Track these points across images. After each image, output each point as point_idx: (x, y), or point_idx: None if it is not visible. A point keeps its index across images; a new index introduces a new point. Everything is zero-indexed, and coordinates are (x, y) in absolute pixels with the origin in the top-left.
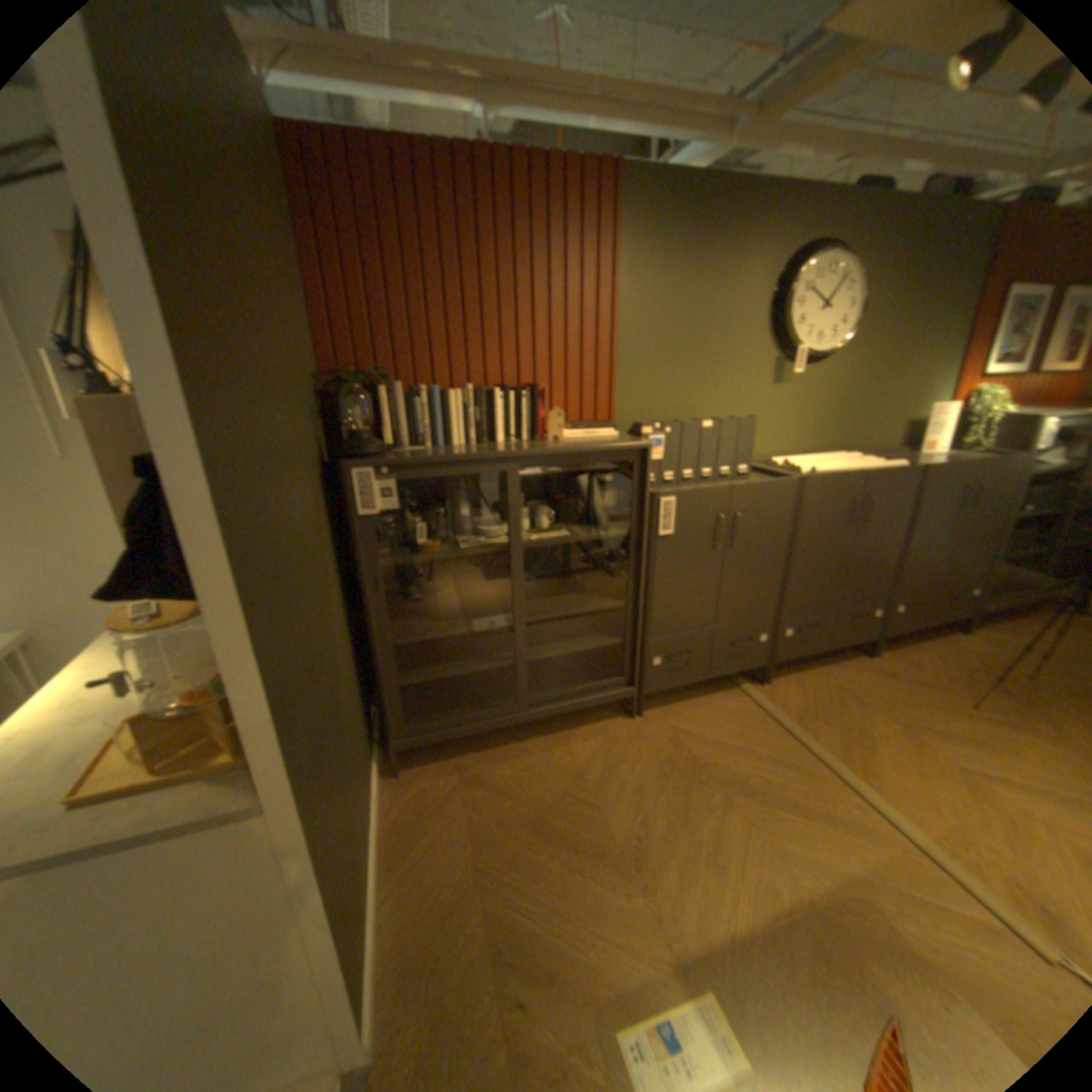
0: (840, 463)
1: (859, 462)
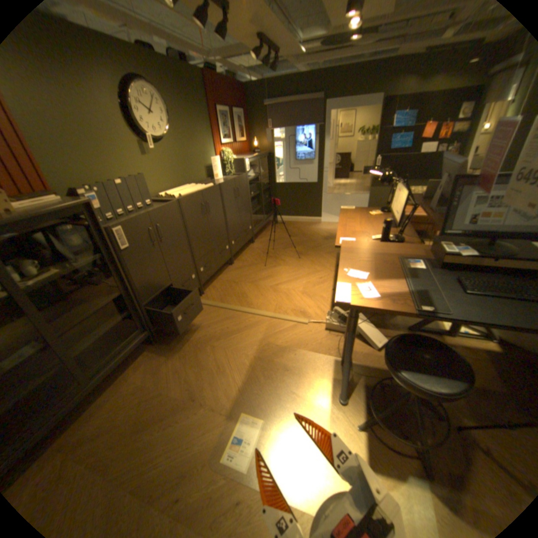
0: (190, 190)
1: (196, 188)
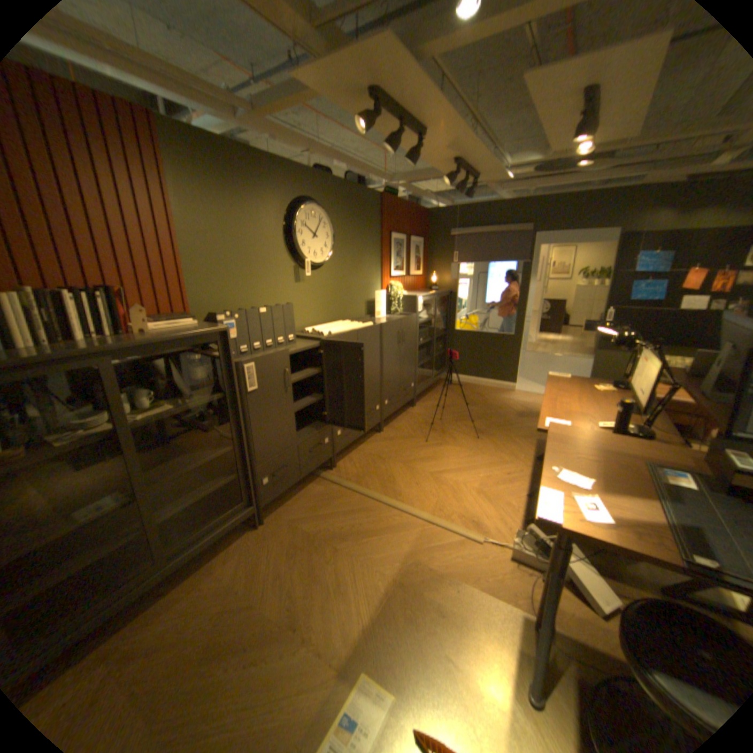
0: (342, 327)
1: (351, 326)
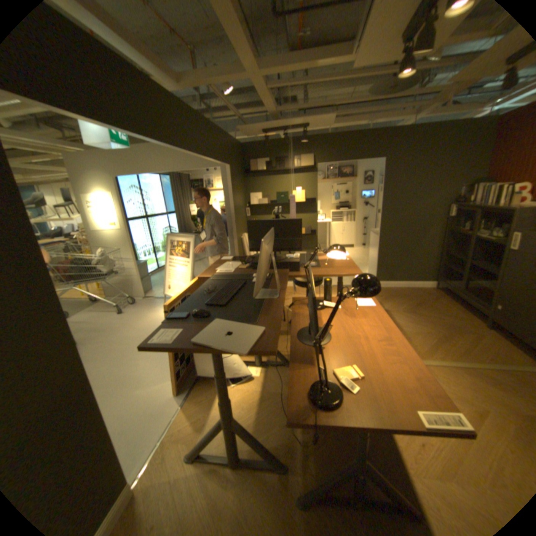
0: None
1: None
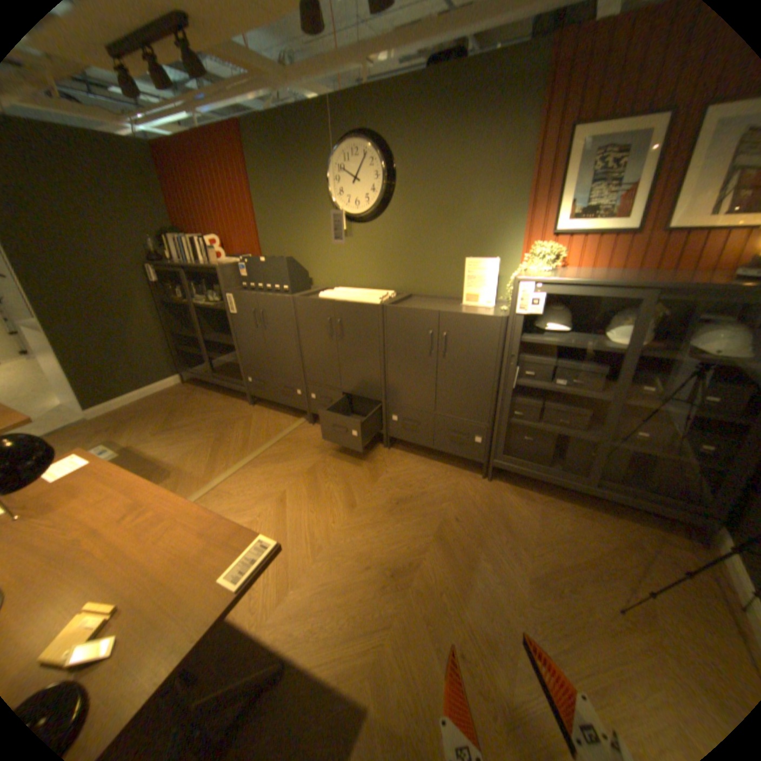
0: (346, 295)
1: (359, 297)
